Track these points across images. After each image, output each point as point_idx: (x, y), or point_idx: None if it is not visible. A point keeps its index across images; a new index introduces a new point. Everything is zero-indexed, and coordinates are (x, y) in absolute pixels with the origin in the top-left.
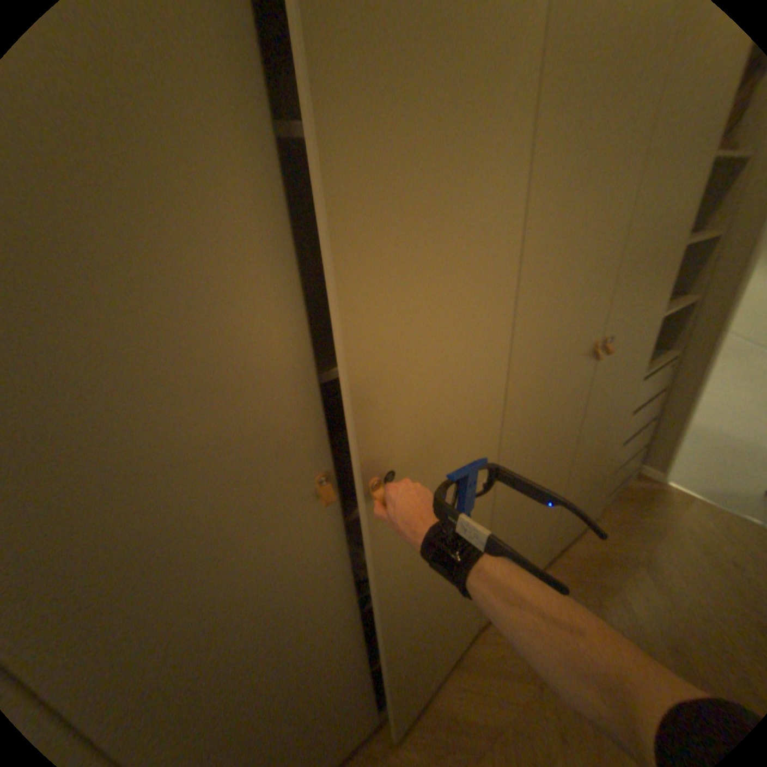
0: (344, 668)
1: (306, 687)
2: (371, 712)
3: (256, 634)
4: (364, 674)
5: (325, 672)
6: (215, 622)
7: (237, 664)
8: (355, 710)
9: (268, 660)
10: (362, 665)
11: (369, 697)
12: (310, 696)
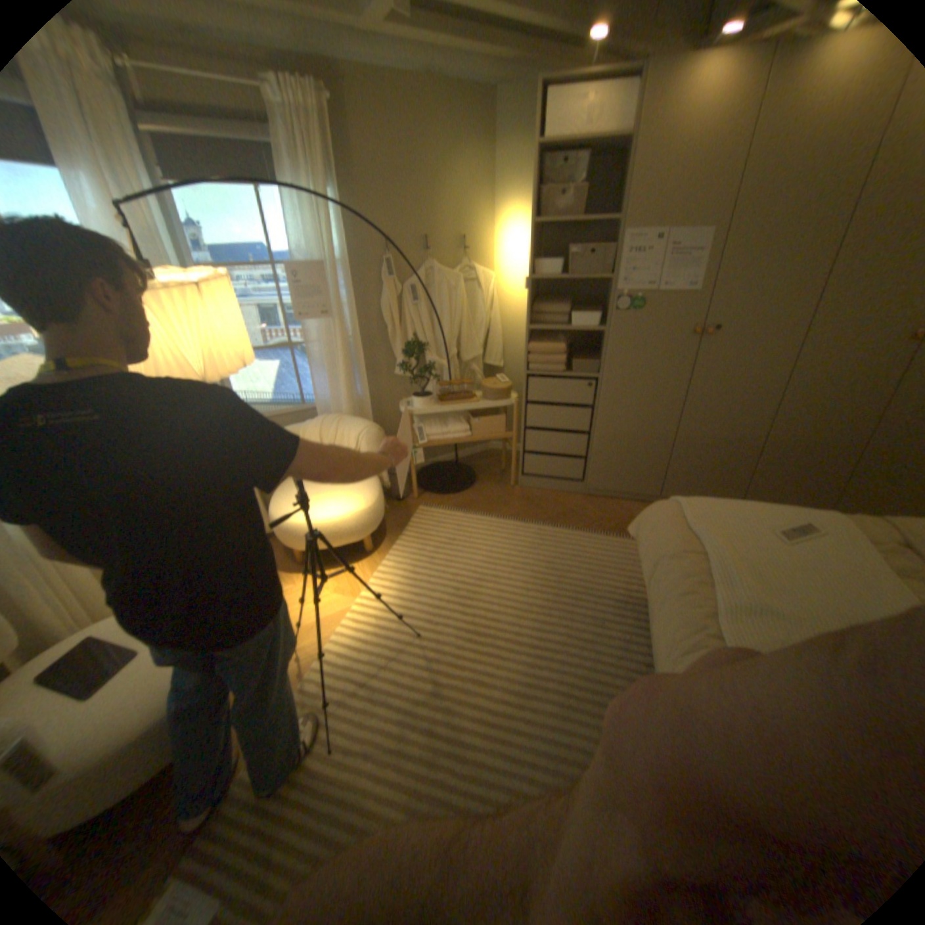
0: (853, 444)
1: (836, 434)
2: (838, 495)
3: (848, 384)
4: (856, 460)
5: (846, 435)
6: (845, 365)
7: (833, 392)
8: (835, 481)
9: (840, 401)
10: (860, 452)
11: (845, 482)
12: (832, 442)
